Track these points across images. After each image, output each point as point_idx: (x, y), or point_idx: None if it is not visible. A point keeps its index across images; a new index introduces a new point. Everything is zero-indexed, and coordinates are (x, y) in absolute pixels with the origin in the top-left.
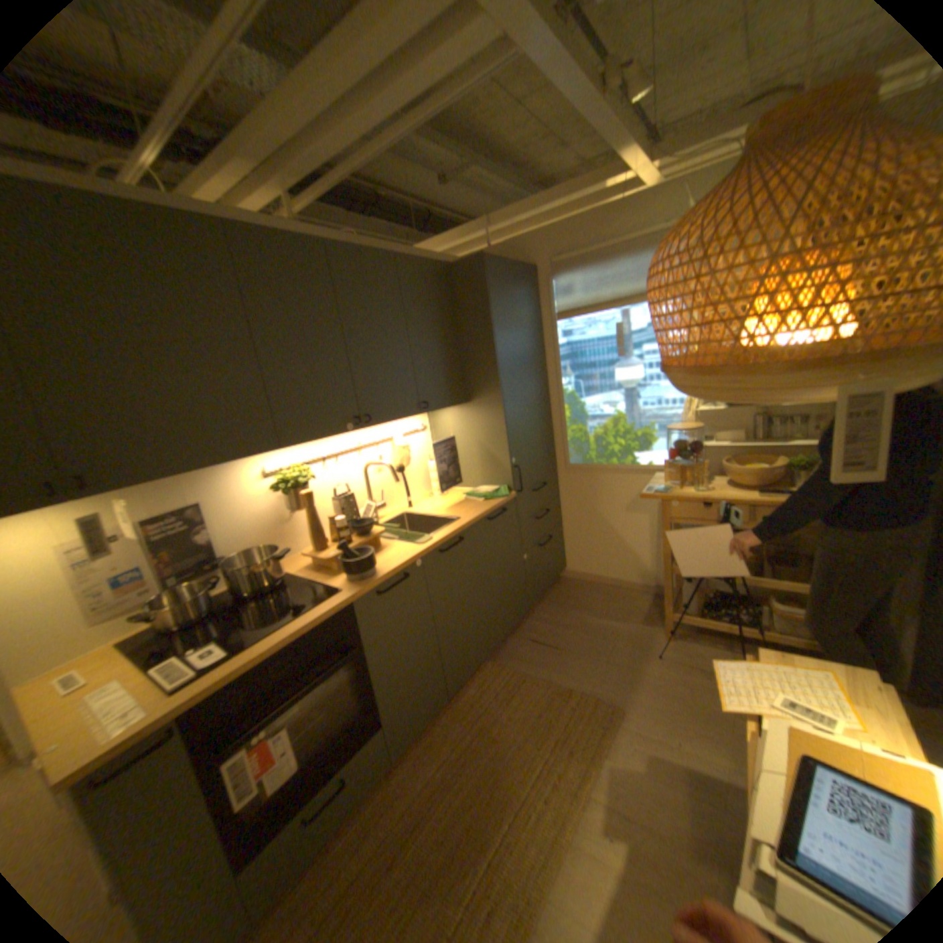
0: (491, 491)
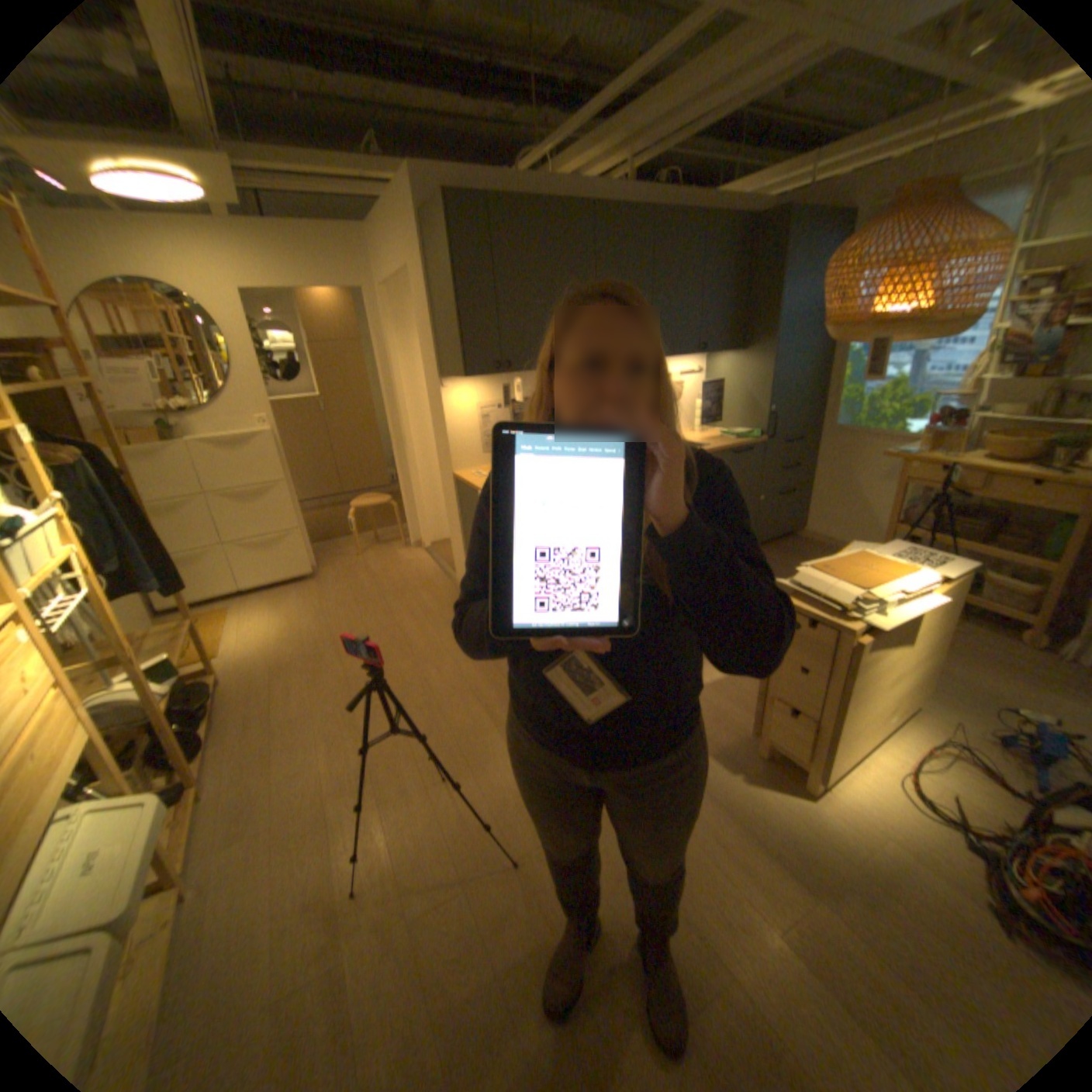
0: (743, 433)
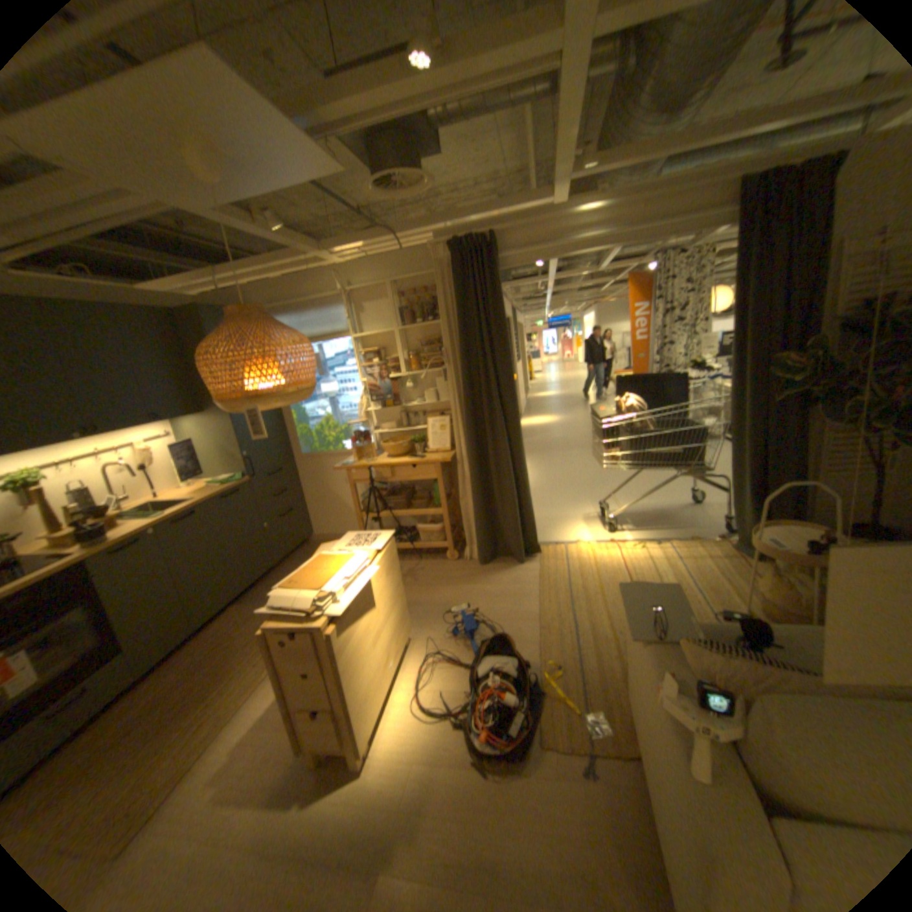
0: (226, 479)
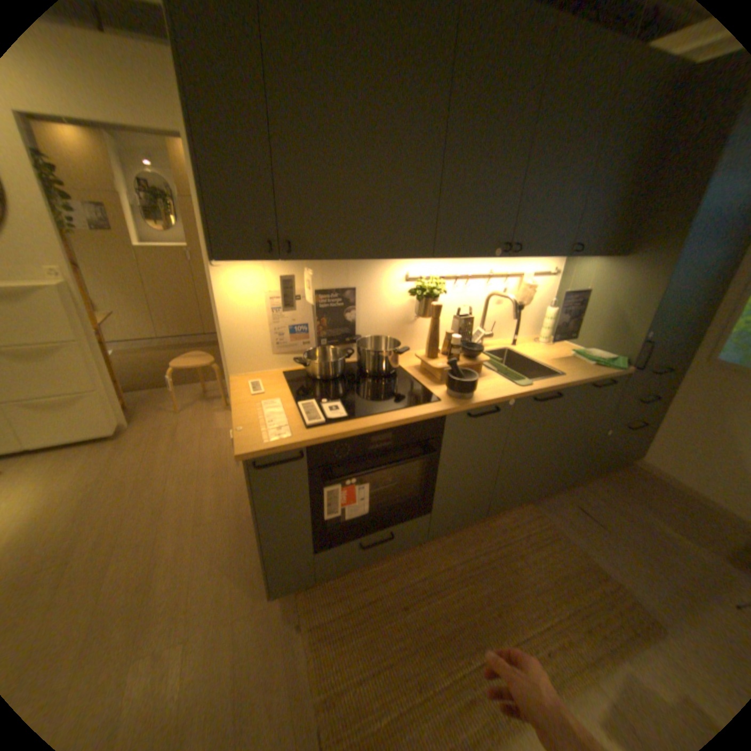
0: (607, 358)
